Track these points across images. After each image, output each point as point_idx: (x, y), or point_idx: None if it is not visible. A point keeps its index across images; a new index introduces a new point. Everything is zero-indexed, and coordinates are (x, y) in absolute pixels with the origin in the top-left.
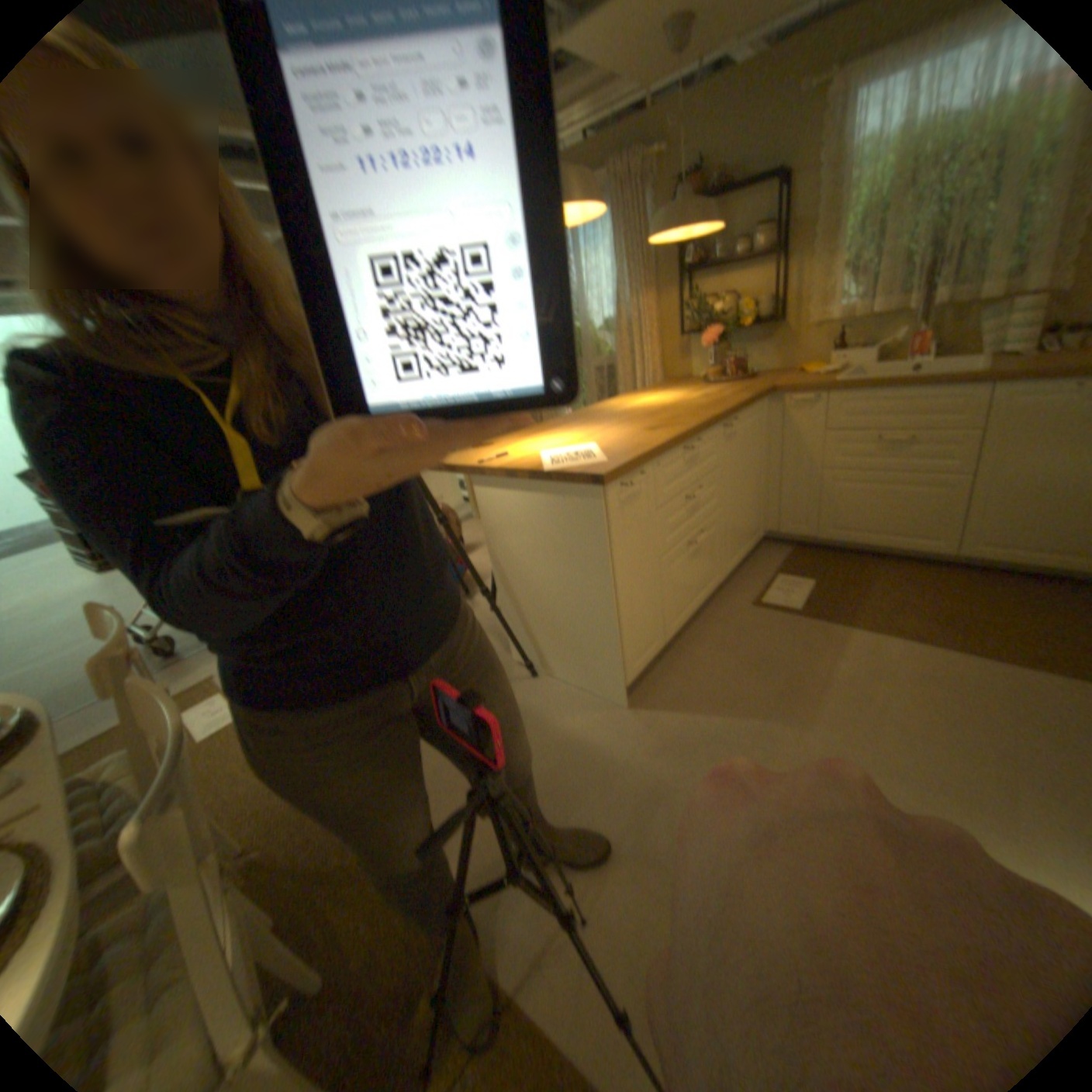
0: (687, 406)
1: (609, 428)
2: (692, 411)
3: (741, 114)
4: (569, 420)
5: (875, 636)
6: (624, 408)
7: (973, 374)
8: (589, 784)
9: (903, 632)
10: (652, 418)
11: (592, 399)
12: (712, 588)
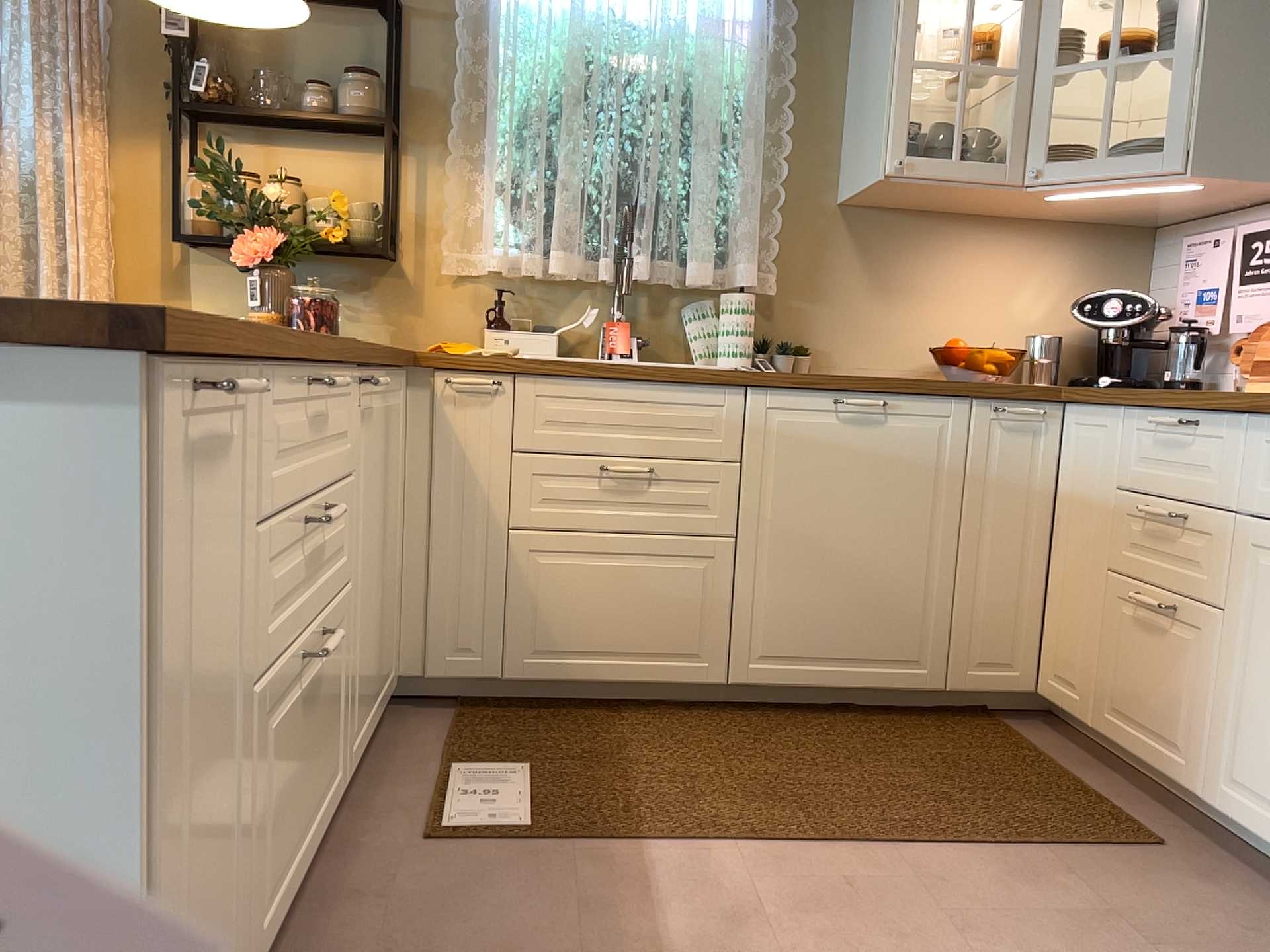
0: None
1: None
2: None
3: None
4: None
5: (681, 852)
6: None
7: (719, 372)
8: None
9: (719, 832)
10: None
11: None
12: (325, 811)
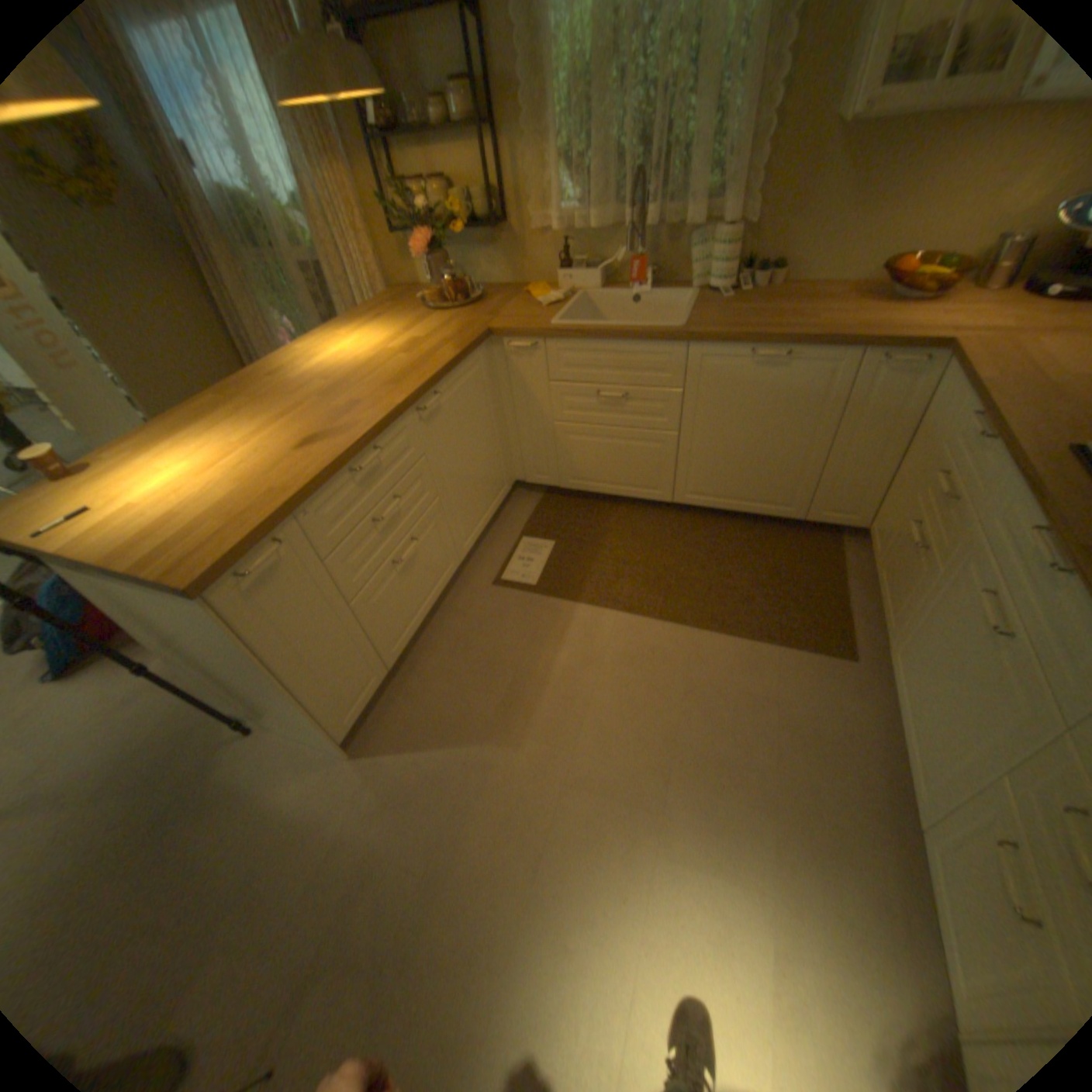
0: (374, 377)
1: (257, 434)
2: (372, 395)
3: None
4: (222, 402)
5: (592, 611)
6: (303, 371)
7: (667, 334)
8: (294, 879)
9: (615, 602)
10: (320, 410)
11: (303, 312)
12: (444, 581)
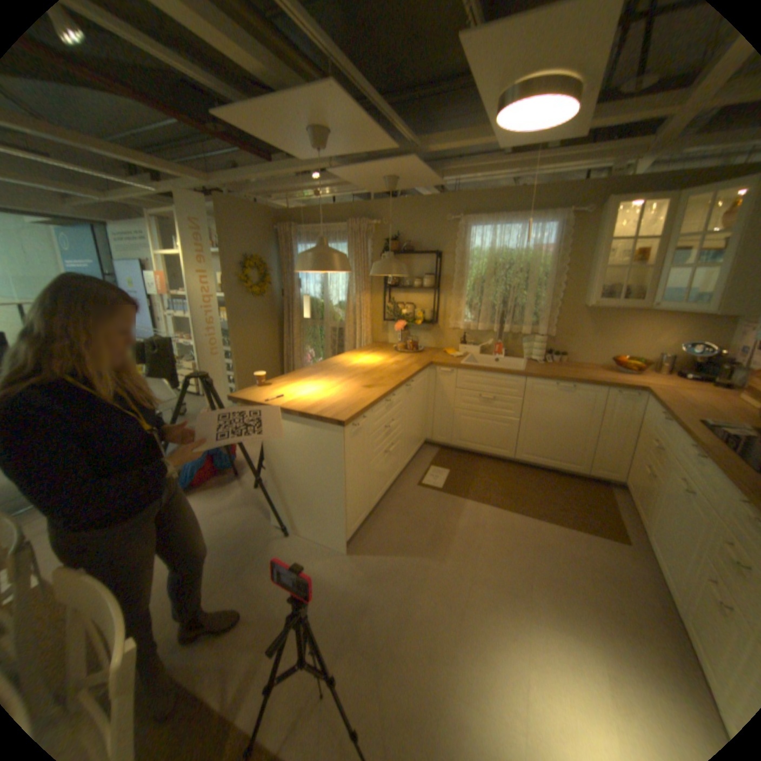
0: (386, 371)
1: (342, 383)
2: (388, 376)
3: (418, 220)
4: (318, 371)
5: (475, 505)
6: (350, 366)
7: (517, 372)
8: (322, 607)
9: (488, 502)
10: (367, 379)
11: (327, 348)
12: (395, 476)
